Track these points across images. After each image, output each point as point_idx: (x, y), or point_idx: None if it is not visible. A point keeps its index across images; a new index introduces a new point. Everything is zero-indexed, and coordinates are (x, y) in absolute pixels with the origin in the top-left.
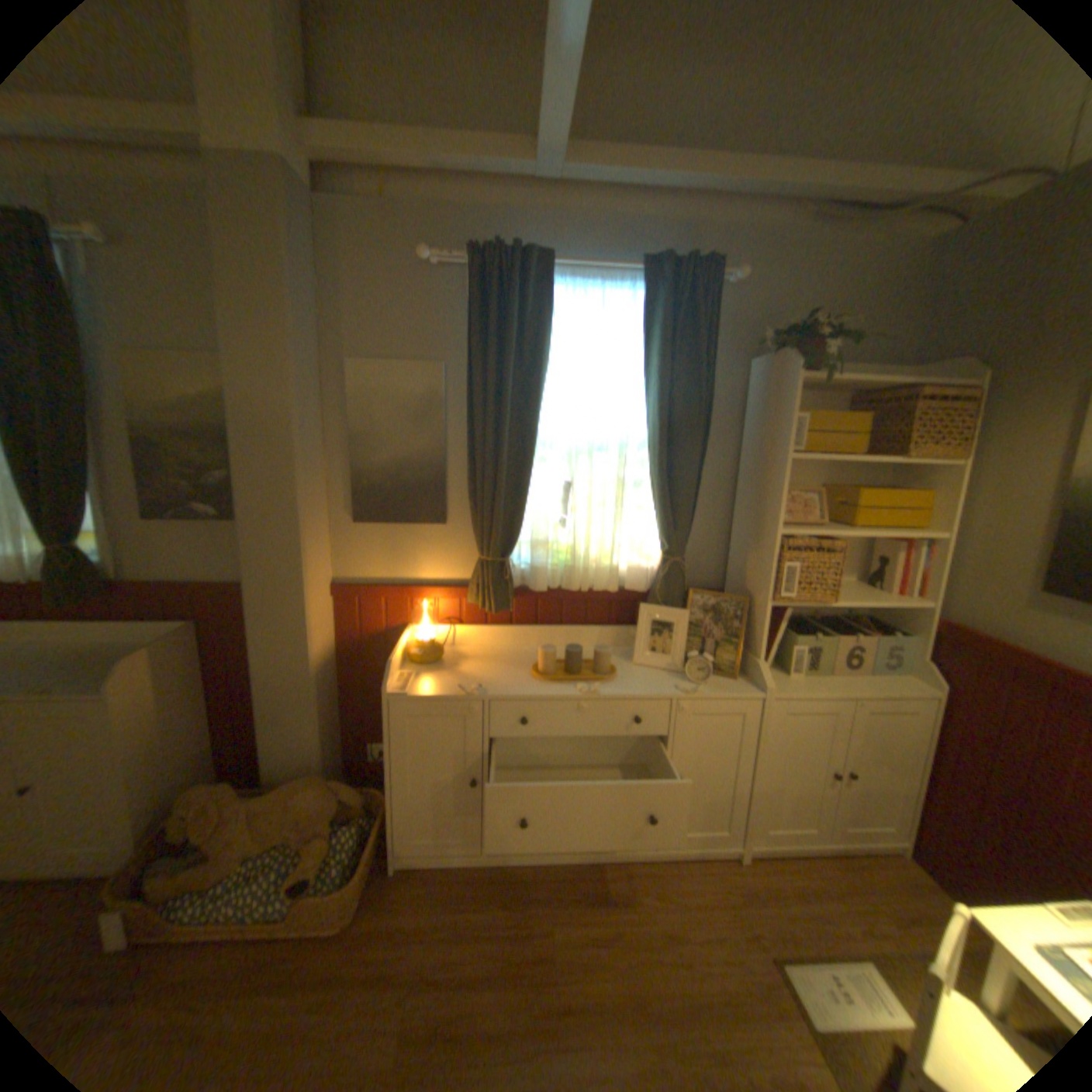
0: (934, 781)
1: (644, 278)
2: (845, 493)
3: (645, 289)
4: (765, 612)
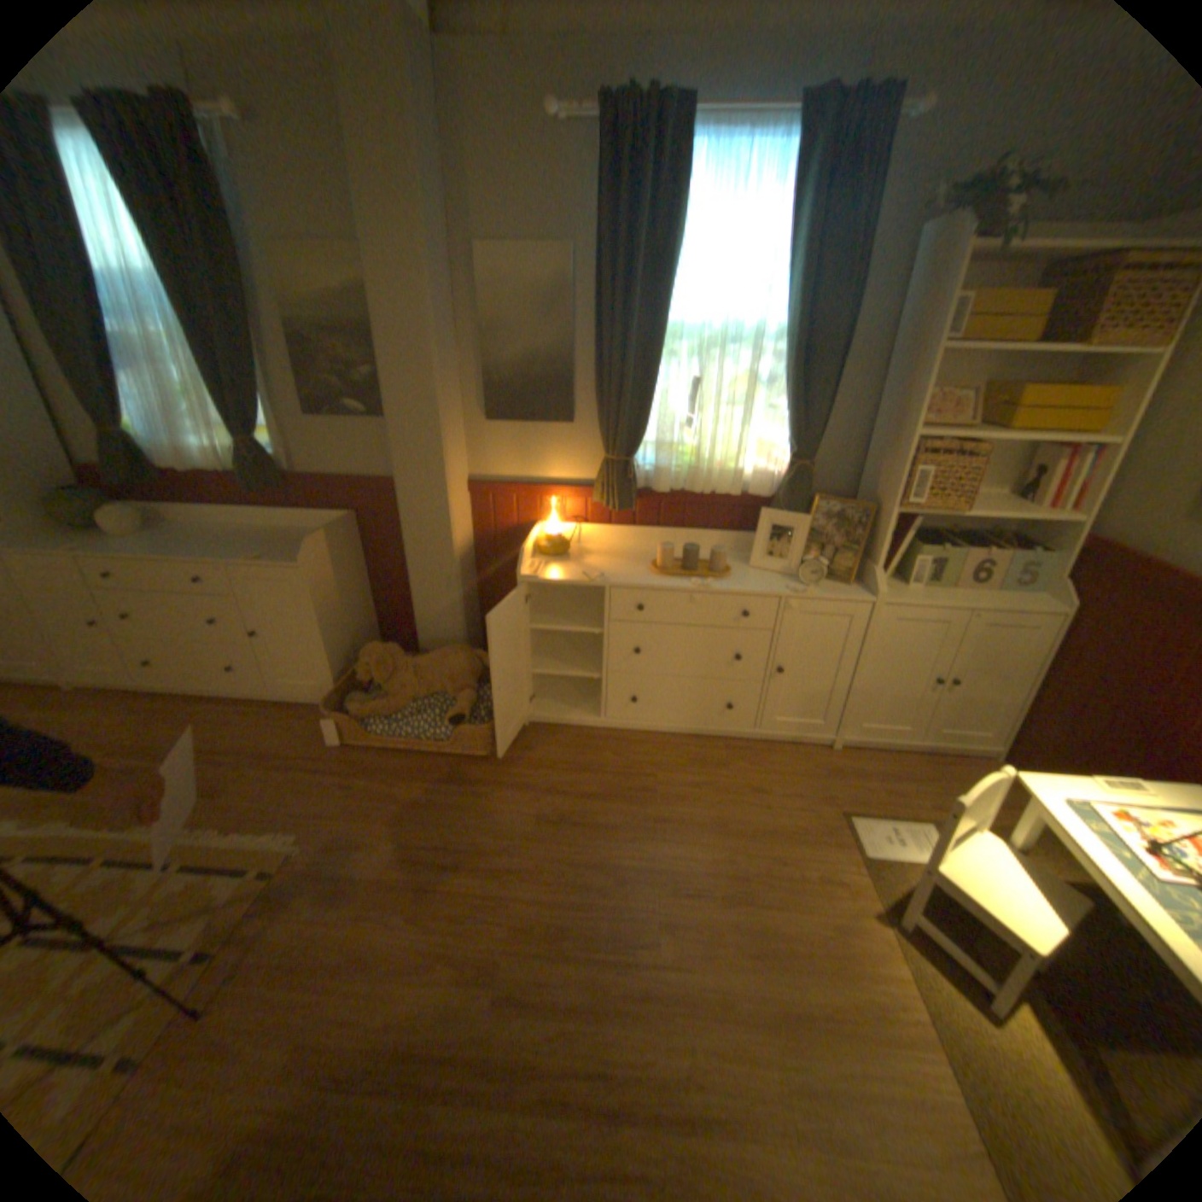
0: (1042, 694)
1: (802, 122)
2: (1008, 391)
3: (802, 138)
4: (889, 519)
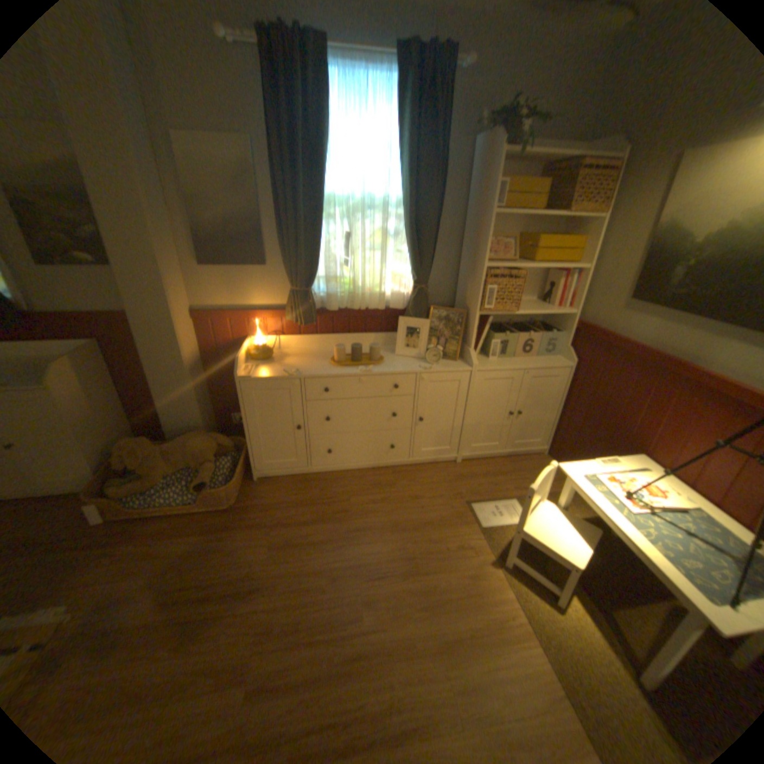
0: (563, 413)
1: (398, 61)
2: (531, 239)
3: (399, 72)
4: (474, 318)
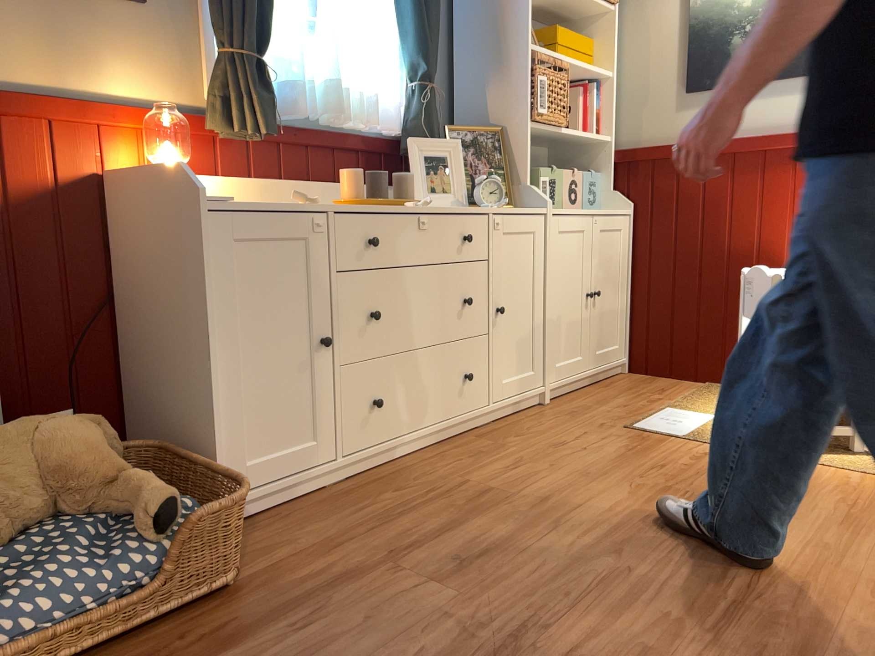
0: (633, 289)
1: None
2: (540, 36)
3: None
4: (525, 131)
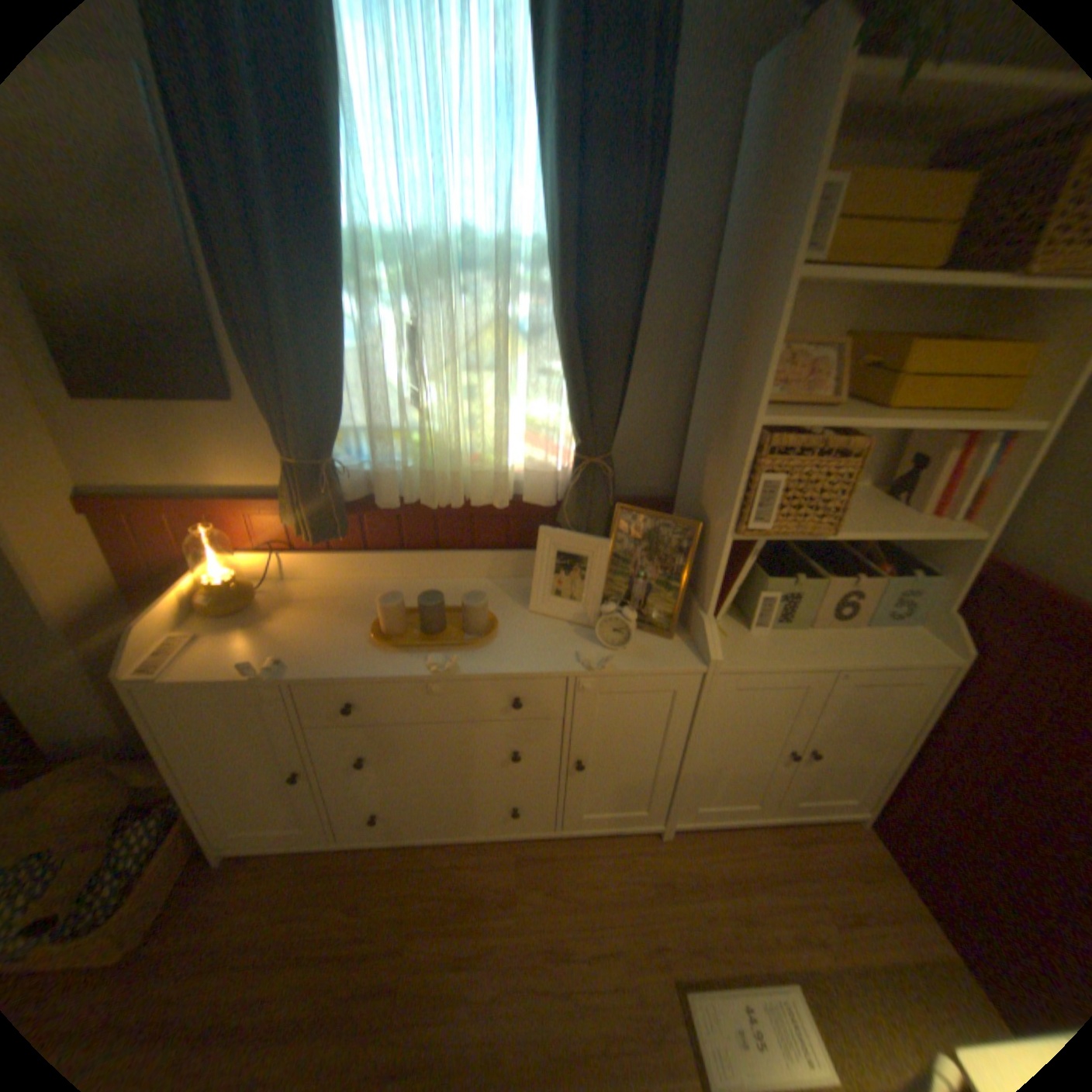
0: (923, 758)
1: None
2: (886, 347)
3: None
4: (723, 548)
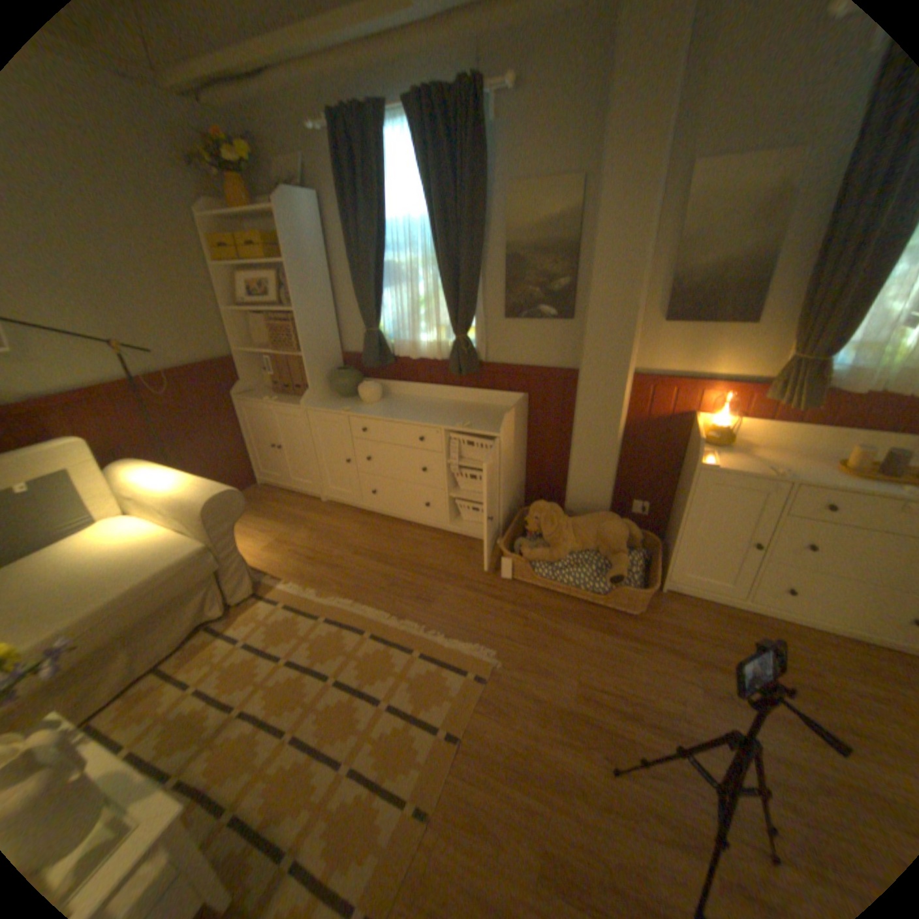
0: None
1: None
2: None
3: None
4: None
